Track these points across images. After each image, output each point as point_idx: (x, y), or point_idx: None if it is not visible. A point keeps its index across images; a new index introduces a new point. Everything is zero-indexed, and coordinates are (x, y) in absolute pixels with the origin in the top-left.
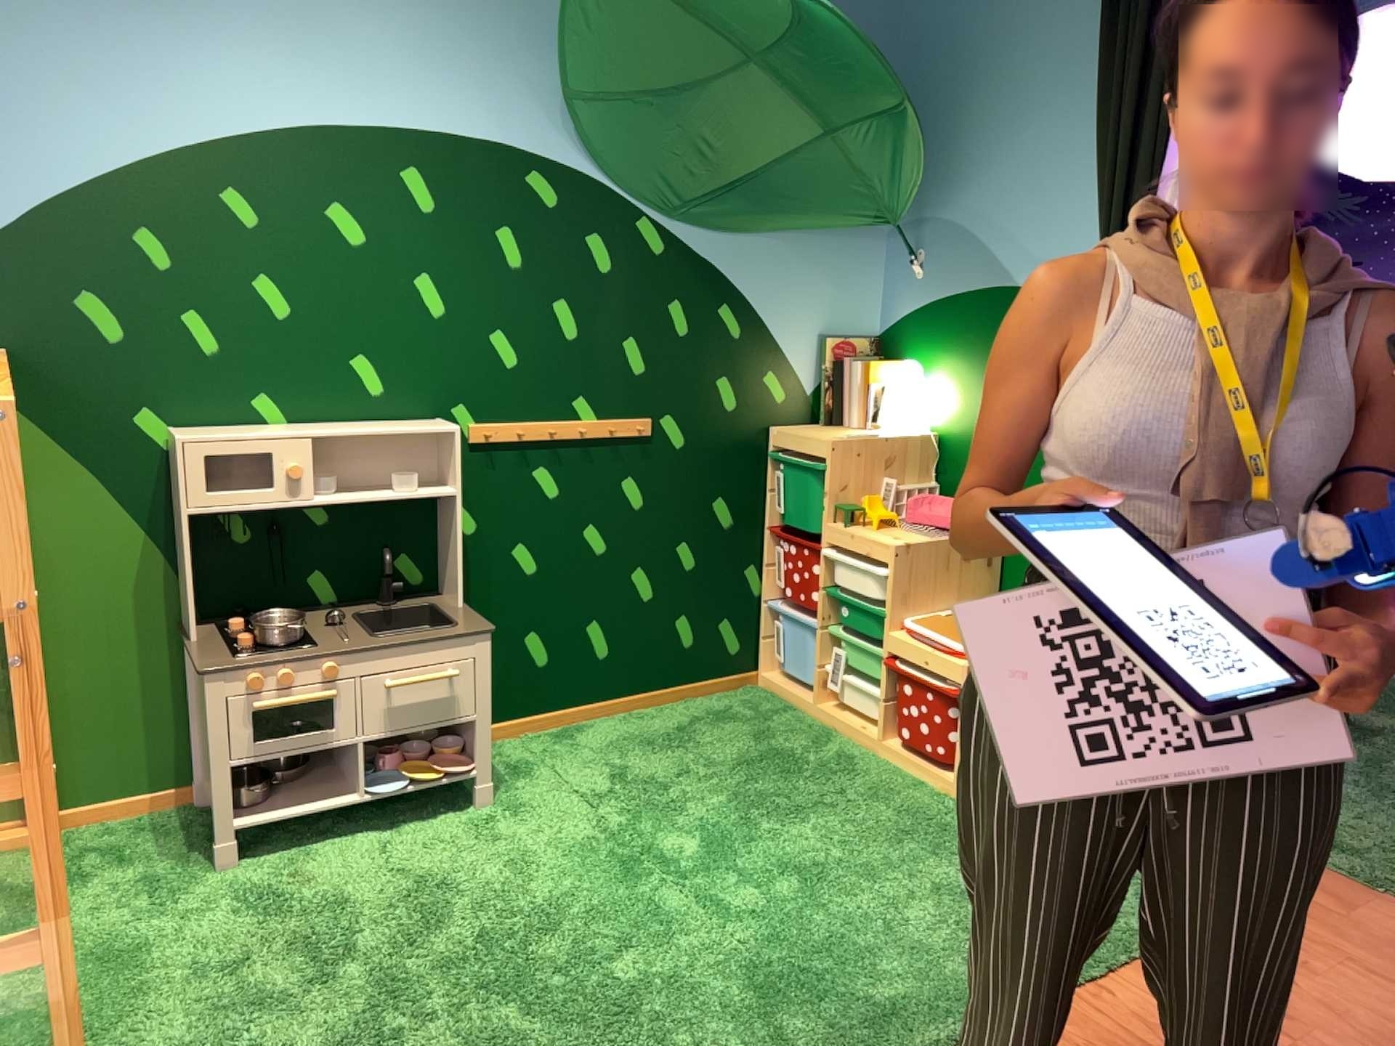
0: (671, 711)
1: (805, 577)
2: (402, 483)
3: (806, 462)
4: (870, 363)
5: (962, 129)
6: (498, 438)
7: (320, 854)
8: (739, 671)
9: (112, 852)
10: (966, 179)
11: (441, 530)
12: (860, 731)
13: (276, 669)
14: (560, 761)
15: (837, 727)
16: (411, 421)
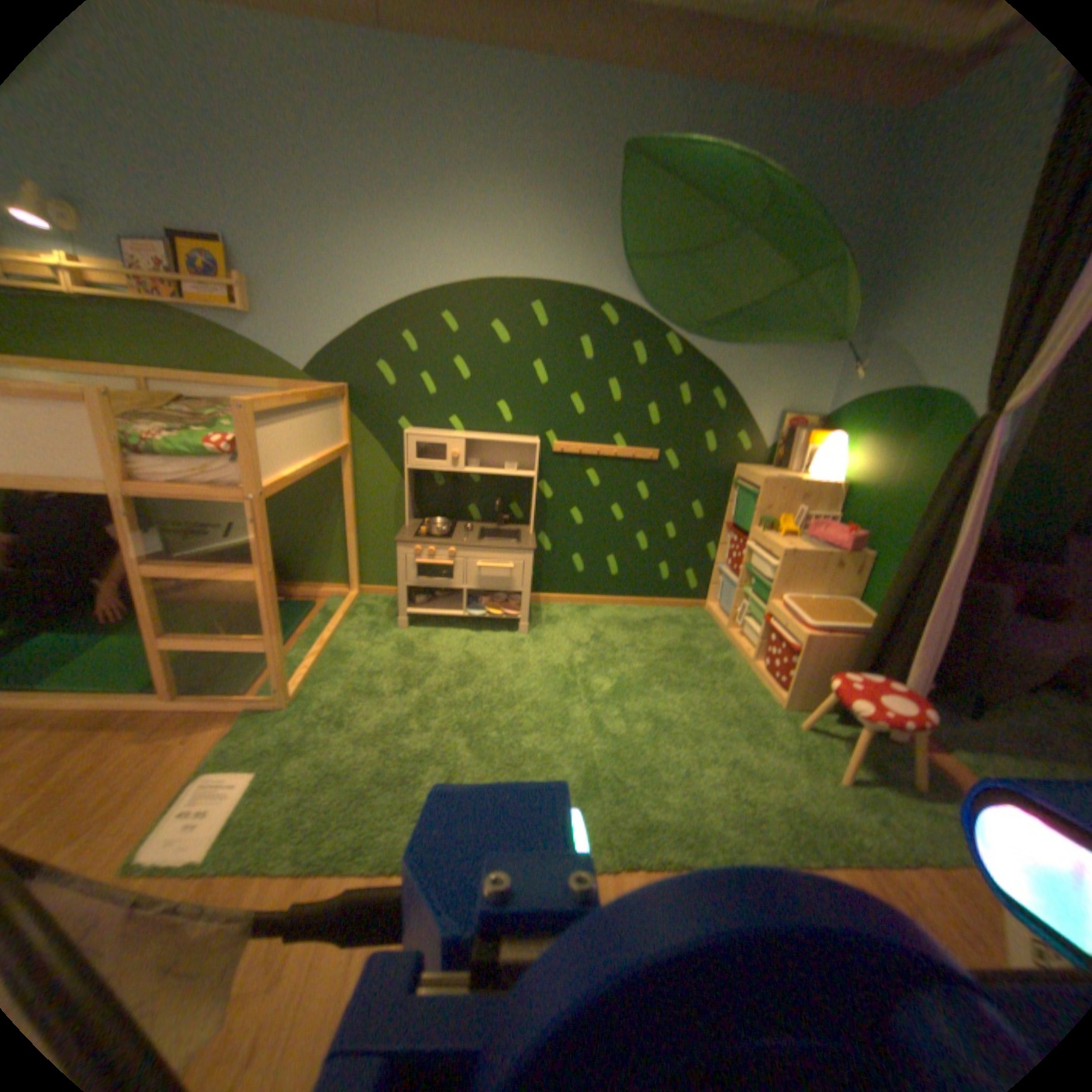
0: (643, 609)
1: (735, 554)
2: (509, 465)
3: (750, 486)
4: (814, 428)
5: (918, 262)
6: (564, 448)
7: (433, 634)
8: (692, 597)
9: (361, 608)
10: (911, 300)
11: (529, 491)
12: (744, 651)
13: (421, 545)
14: (569, 621)
15: (733, 645)
16: (518, 434)
